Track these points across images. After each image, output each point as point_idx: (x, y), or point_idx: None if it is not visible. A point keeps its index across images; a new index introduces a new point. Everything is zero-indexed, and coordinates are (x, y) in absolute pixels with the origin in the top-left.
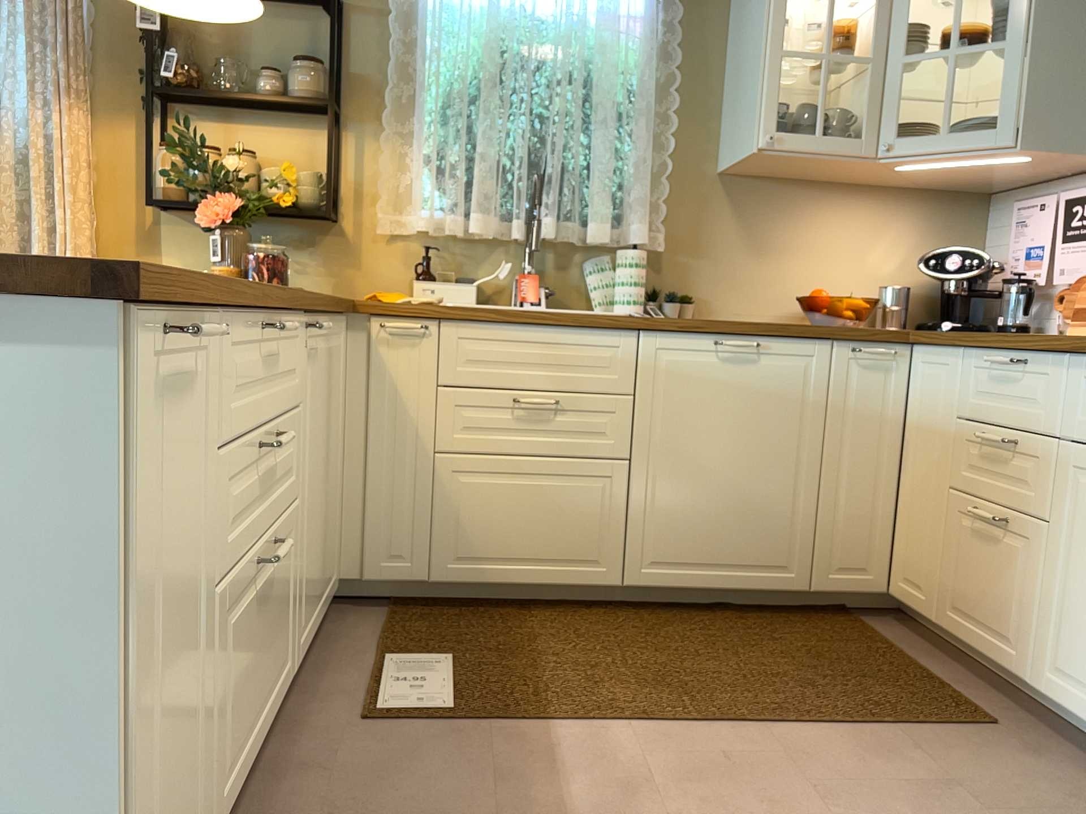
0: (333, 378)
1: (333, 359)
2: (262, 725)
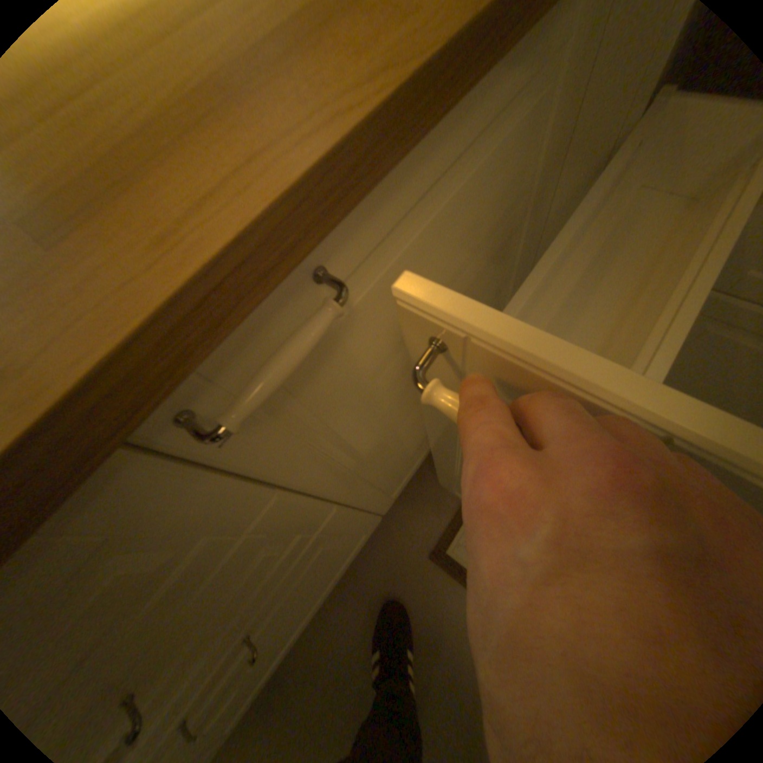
0: (494, 210)
1: (500, 172)
2: (316, 608)
